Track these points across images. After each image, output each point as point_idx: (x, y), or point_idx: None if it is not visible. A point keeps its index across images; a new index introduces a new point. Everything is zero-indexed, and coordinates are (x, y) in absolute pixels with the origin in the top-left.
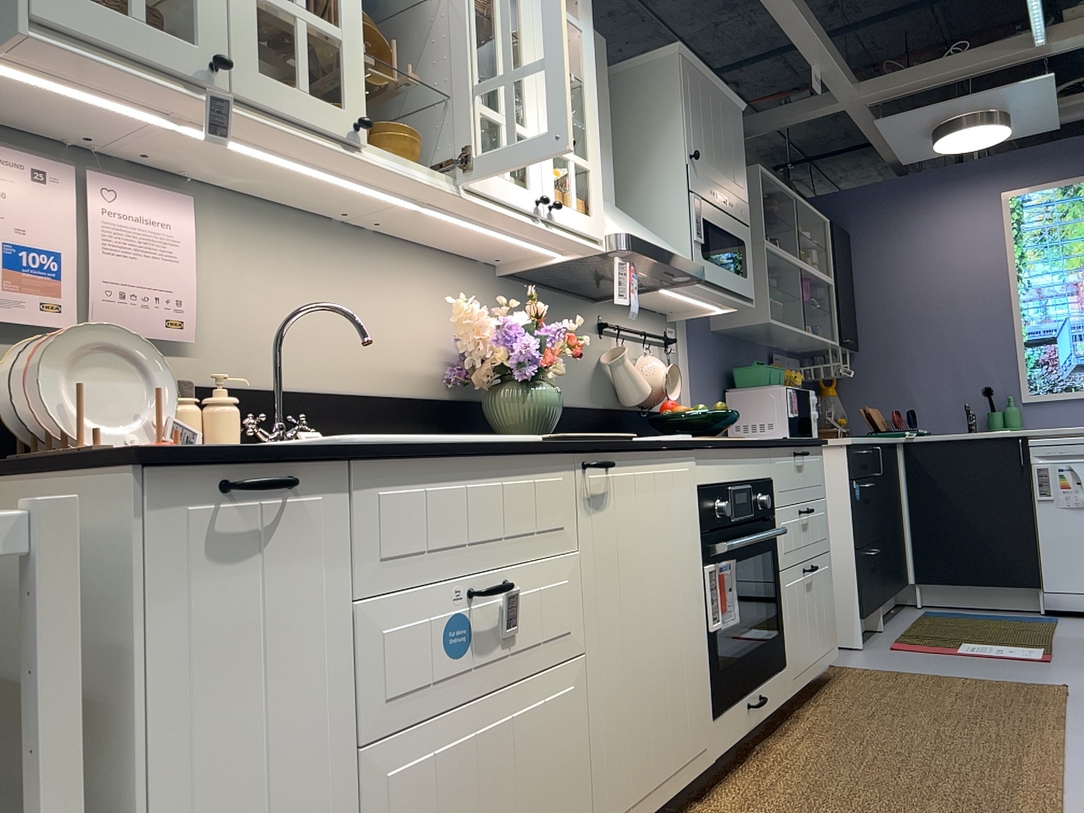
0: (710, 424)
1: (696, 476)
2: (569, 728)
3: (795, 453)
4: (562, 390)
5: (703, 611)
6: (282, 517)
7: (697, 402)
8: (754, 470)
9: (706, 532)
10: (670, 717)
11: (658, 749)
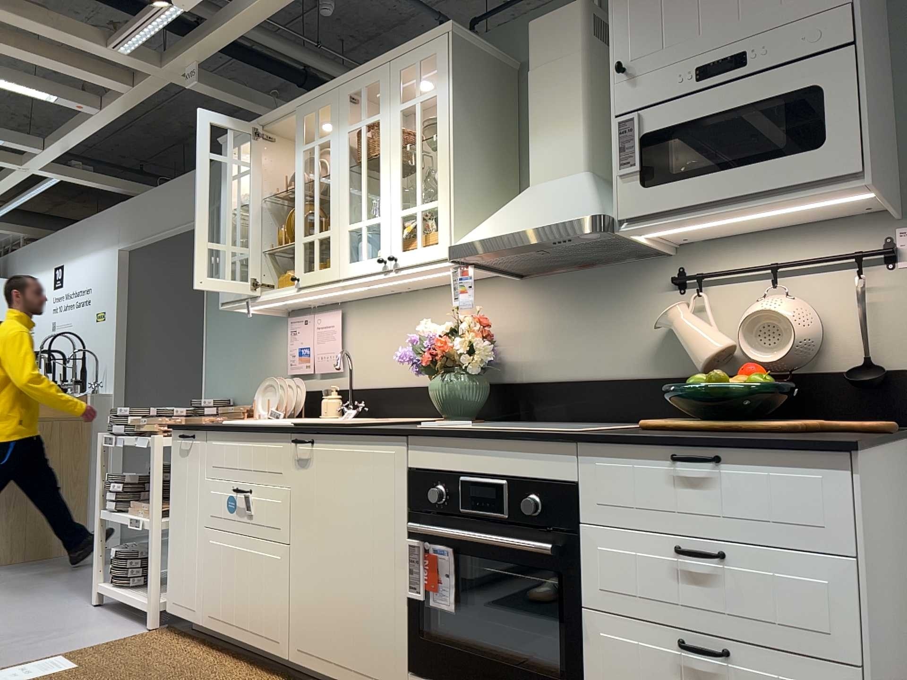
0: (705, 400)
1: (408, 460)
2: (276, 577)
3: (674, 455)
4: (598, 364)
5: (408, 577)
6: (193, 446)
7: None
8: (520, 467)
9: (415, 511)
10: (352, 630)
11: (338, 641)
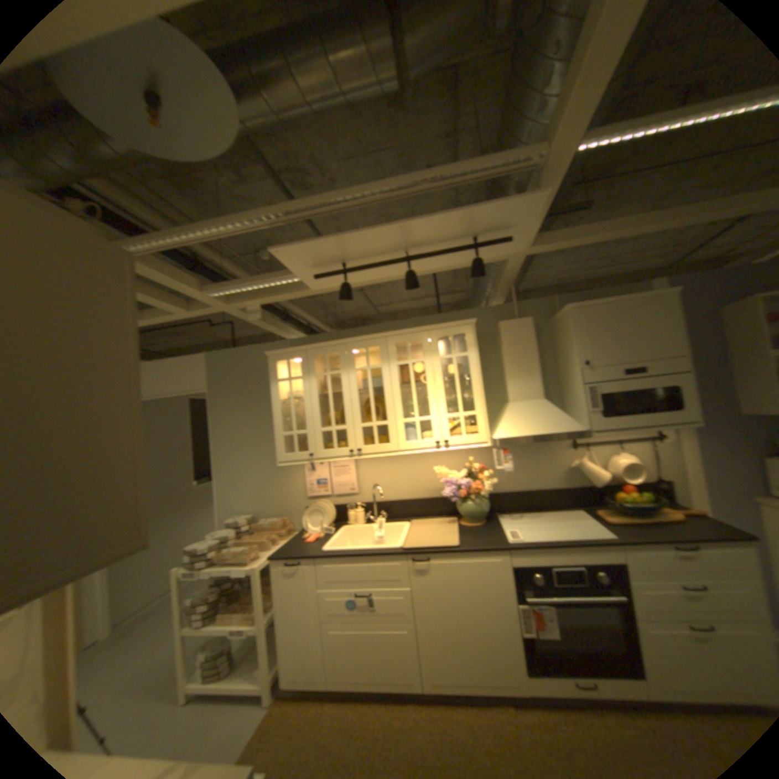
0: (636, 510)
1: (513, 564)
2: (406, 646)
3: (678, 549)
4: (537, 484)
5: (521, 627)
6: (300, 571)
7: (710, 471)
8: (593, 561)
9: (523, 591)
10: (482, 665)
11: (470, 674)
